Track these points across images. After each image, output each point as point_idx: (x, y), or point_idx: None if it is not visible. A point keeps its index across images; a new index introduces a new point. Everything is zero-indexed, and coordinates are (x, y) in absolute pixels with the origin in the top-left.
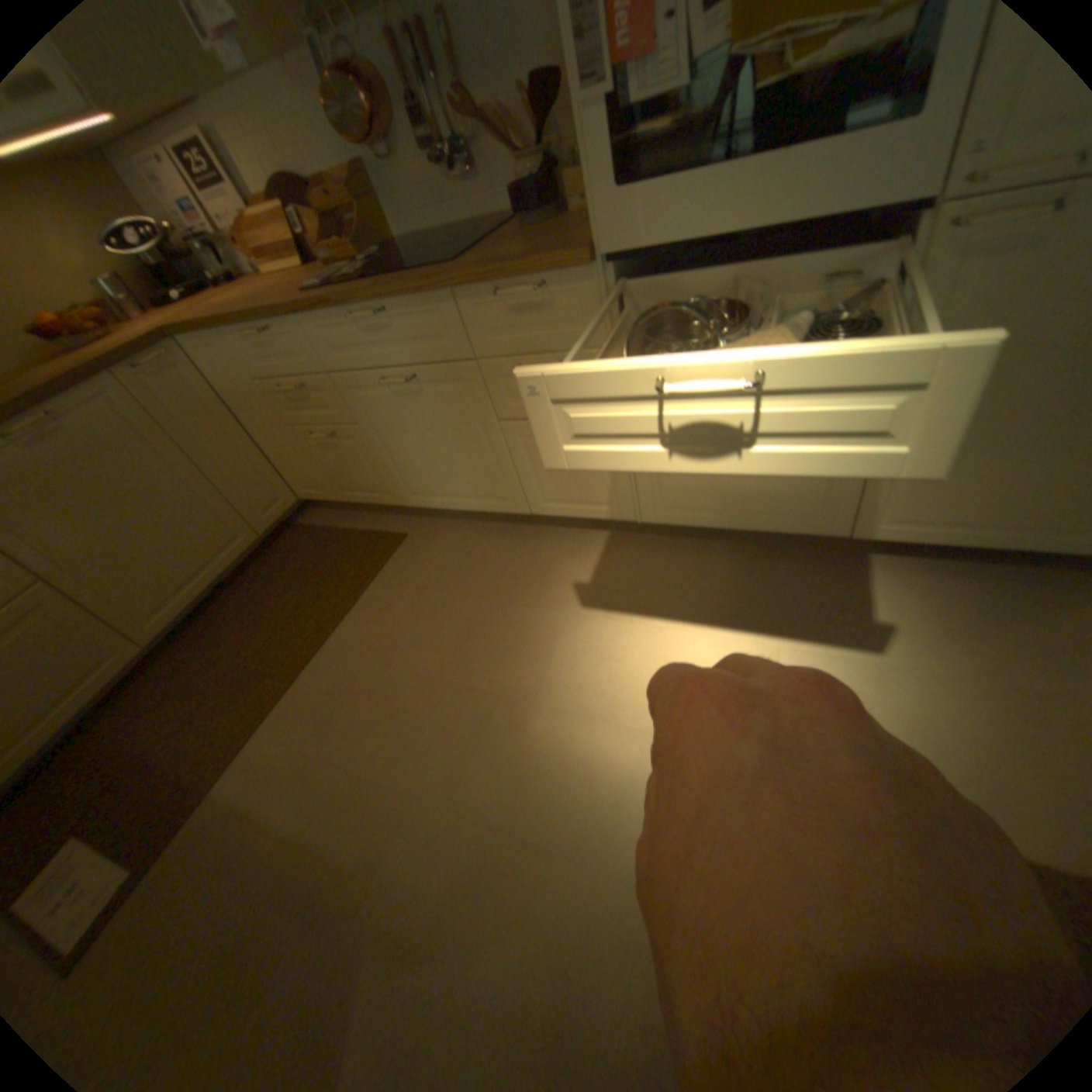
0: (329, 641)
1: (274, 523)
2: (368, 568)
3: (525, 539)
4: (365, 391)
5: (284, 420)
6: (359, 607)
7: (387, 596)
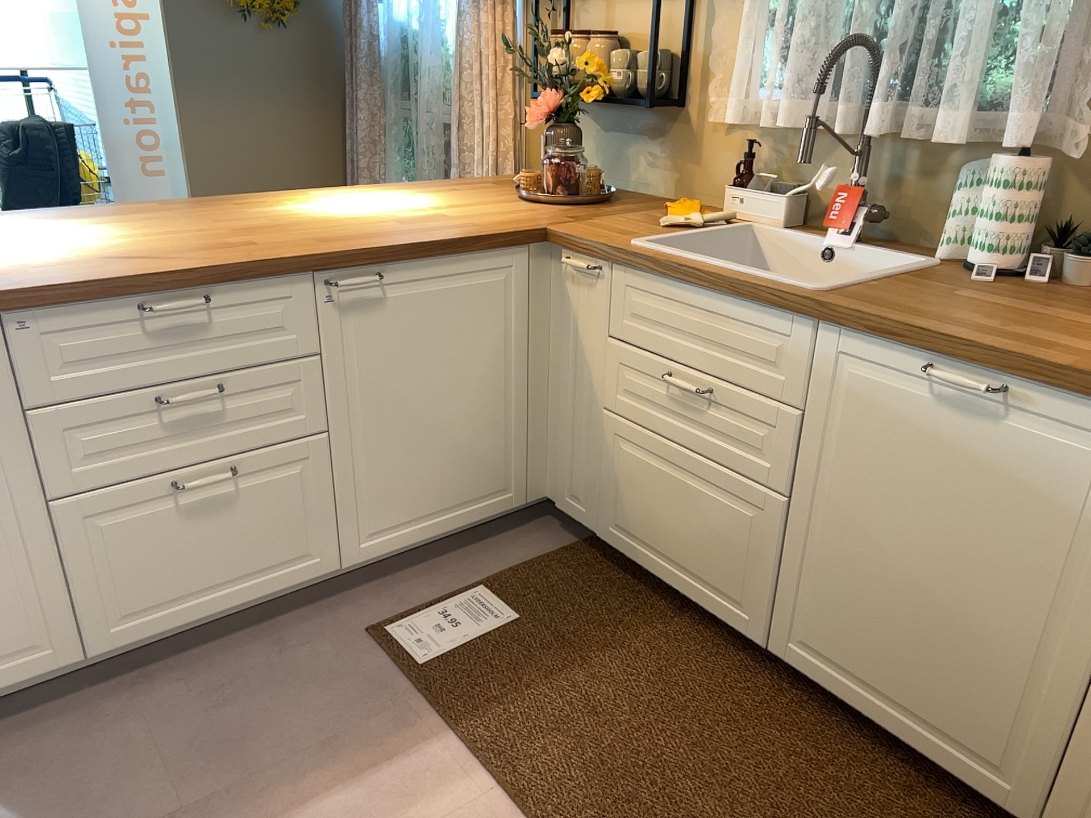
0: None
1: None
2: None
3: None
4: None
5: None
6: None
7: None
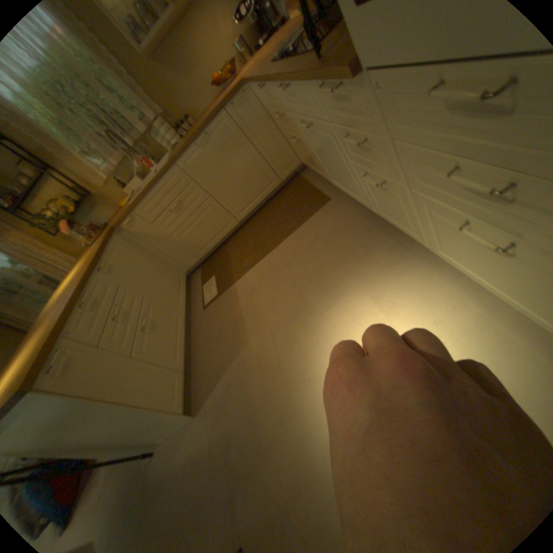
0: (280, 244)
1: (289, 174)
2: (308, 212)
3: (376, 224)
4: (301, 123)
5: (285, 127)
6: (295, 232)
7: (306, 231)
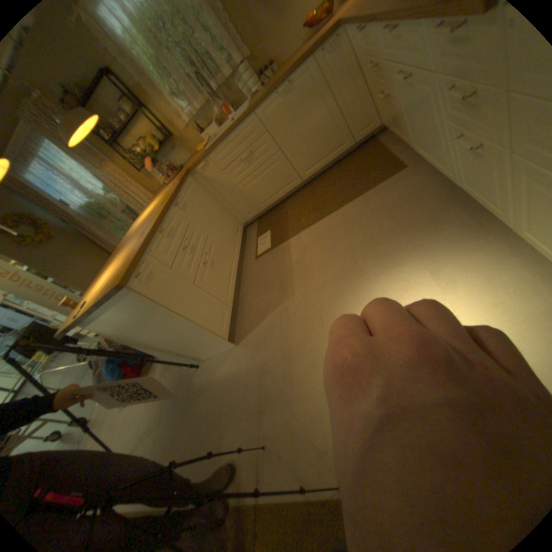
0: (342, 208)
1: (365, 136)
2: (378, 178)
3: (454, 198)
4: (396, 74)
5: (375, 80)
6: (360, 198)
7: (372, 198)
